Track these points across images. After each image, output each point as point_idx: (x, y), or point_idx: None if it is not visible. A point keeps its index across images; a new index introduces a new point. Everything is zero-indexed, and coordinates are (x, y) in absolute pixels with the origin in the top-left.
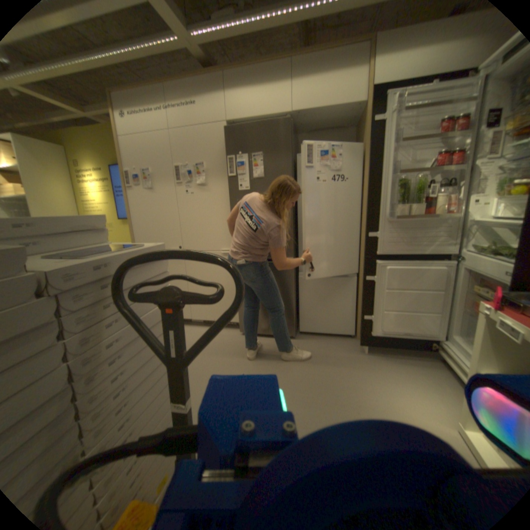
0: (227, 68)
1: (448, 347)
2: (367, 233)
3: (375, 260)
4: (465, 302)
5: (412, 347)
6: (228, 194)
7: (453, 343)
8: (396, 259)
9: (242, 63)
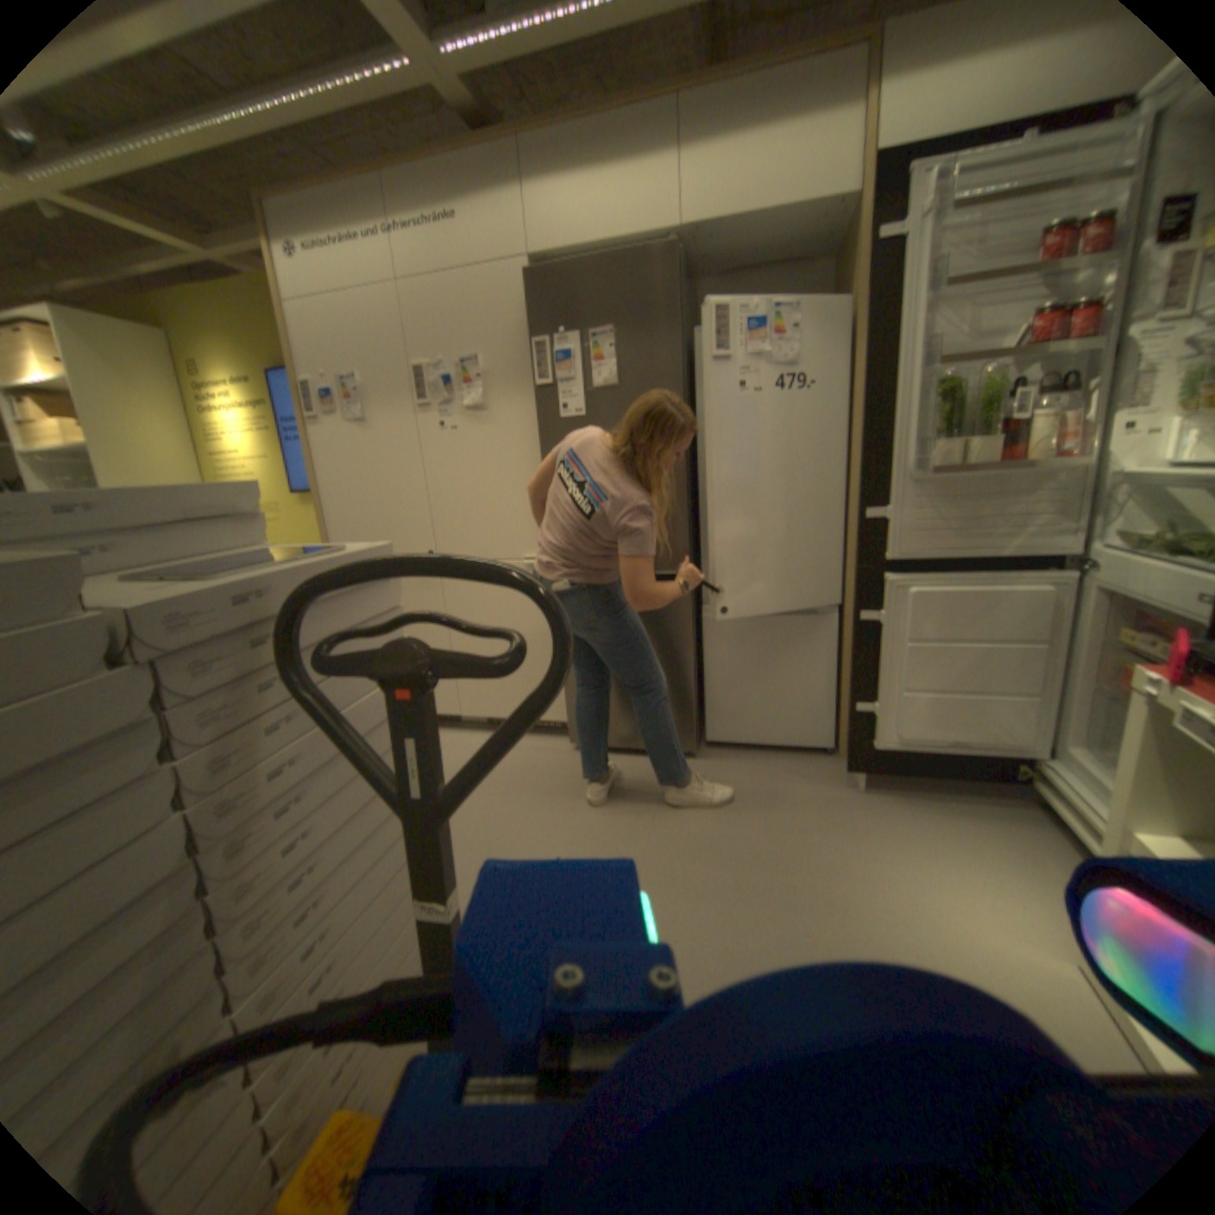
0: (525, 128)
1: (1055, 773)
2: (863, 510)
3: (880, 574)
4: (1099, 669)
5: (969, 775)
6: (535, 428)
7: (1067, 765)
8: (933, 569)
9: (560, 114)
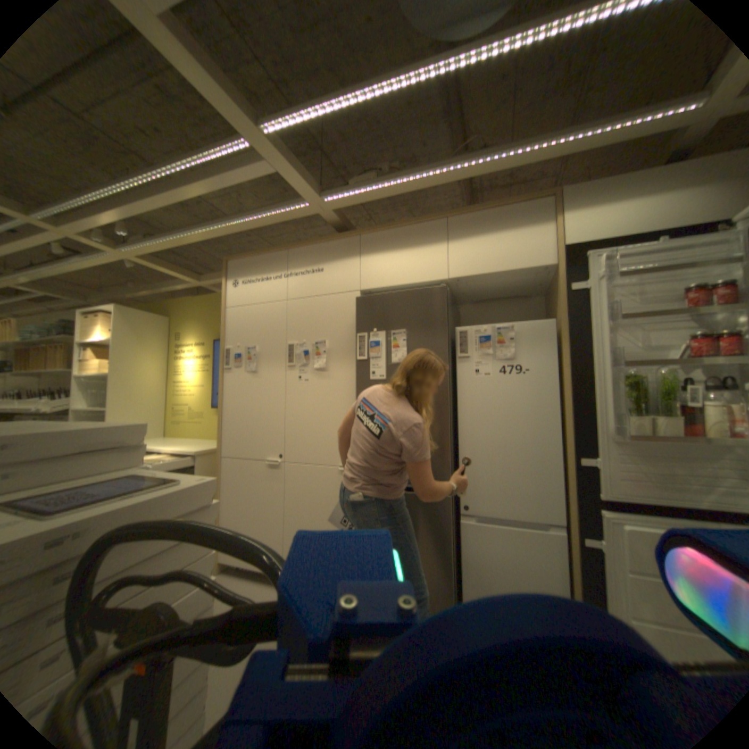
0: (365, 232)
1: None
2: (579, 457)
3: (598, 510)
4: None
5: None
6: (355, 383)
7: None
8: (642, 512)
9: (384, 226)
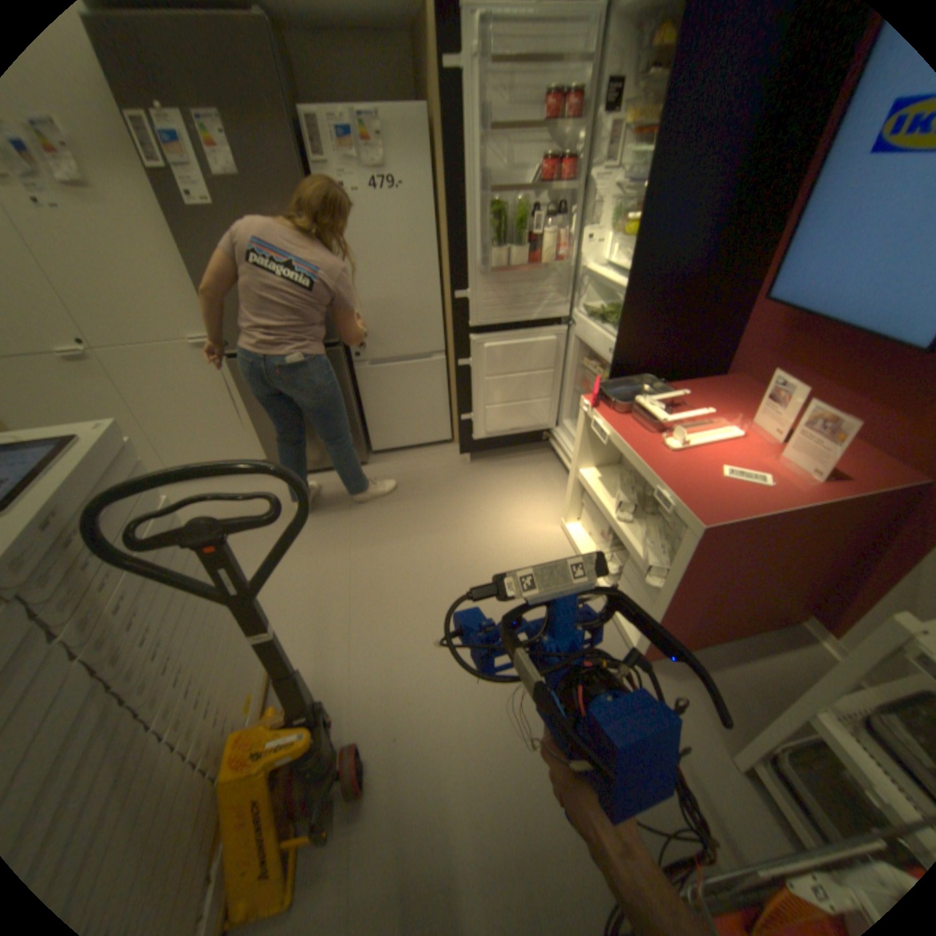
0: None
1: (558, 435)
2: (454, 288)
3: (468, 336)
4: (576, 379)
5: (521, 443)
6: (160, 210)
7: (562, 430)
8: (497, 330)
9: None
